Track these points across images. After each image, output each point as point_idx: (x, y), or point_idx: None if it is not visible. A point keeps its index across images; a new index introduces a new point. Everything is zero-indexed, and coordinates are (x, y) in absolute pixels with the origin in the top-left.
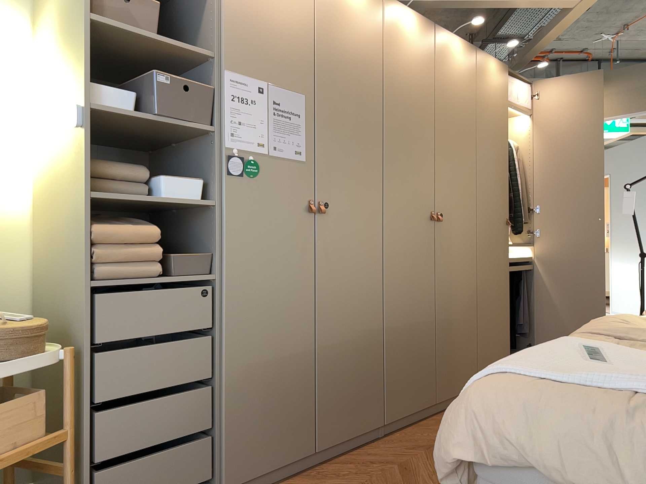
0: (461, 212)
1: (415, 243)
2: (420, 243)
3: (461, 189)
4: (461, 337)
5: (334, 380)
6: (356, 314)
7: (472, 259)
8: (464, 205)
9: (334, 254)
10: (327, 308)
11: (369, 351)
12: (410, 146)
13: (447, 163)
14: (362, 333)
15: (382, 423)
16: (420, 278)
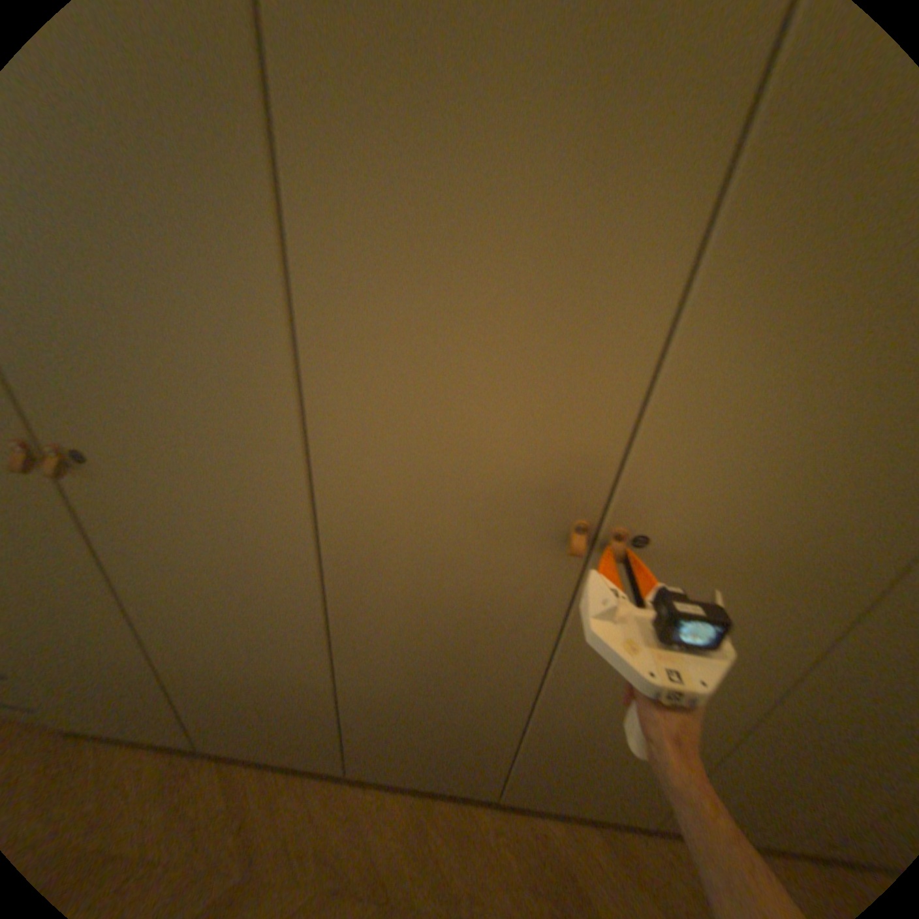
0: (767, 550)
1: (455, 589)
2: (480, 593)
3: (818, 474)
4: (619, 768)
5: (209, 710)
6: (240, 655)
7: (769, 670)
8: (815, 531)
9: (143, 558)
10: (156, 630)
11: (290, 705)
12: (455, 280)
13: (763, 359)
14: (266, 682)
15: (335, 776)
16: (469, 654)
